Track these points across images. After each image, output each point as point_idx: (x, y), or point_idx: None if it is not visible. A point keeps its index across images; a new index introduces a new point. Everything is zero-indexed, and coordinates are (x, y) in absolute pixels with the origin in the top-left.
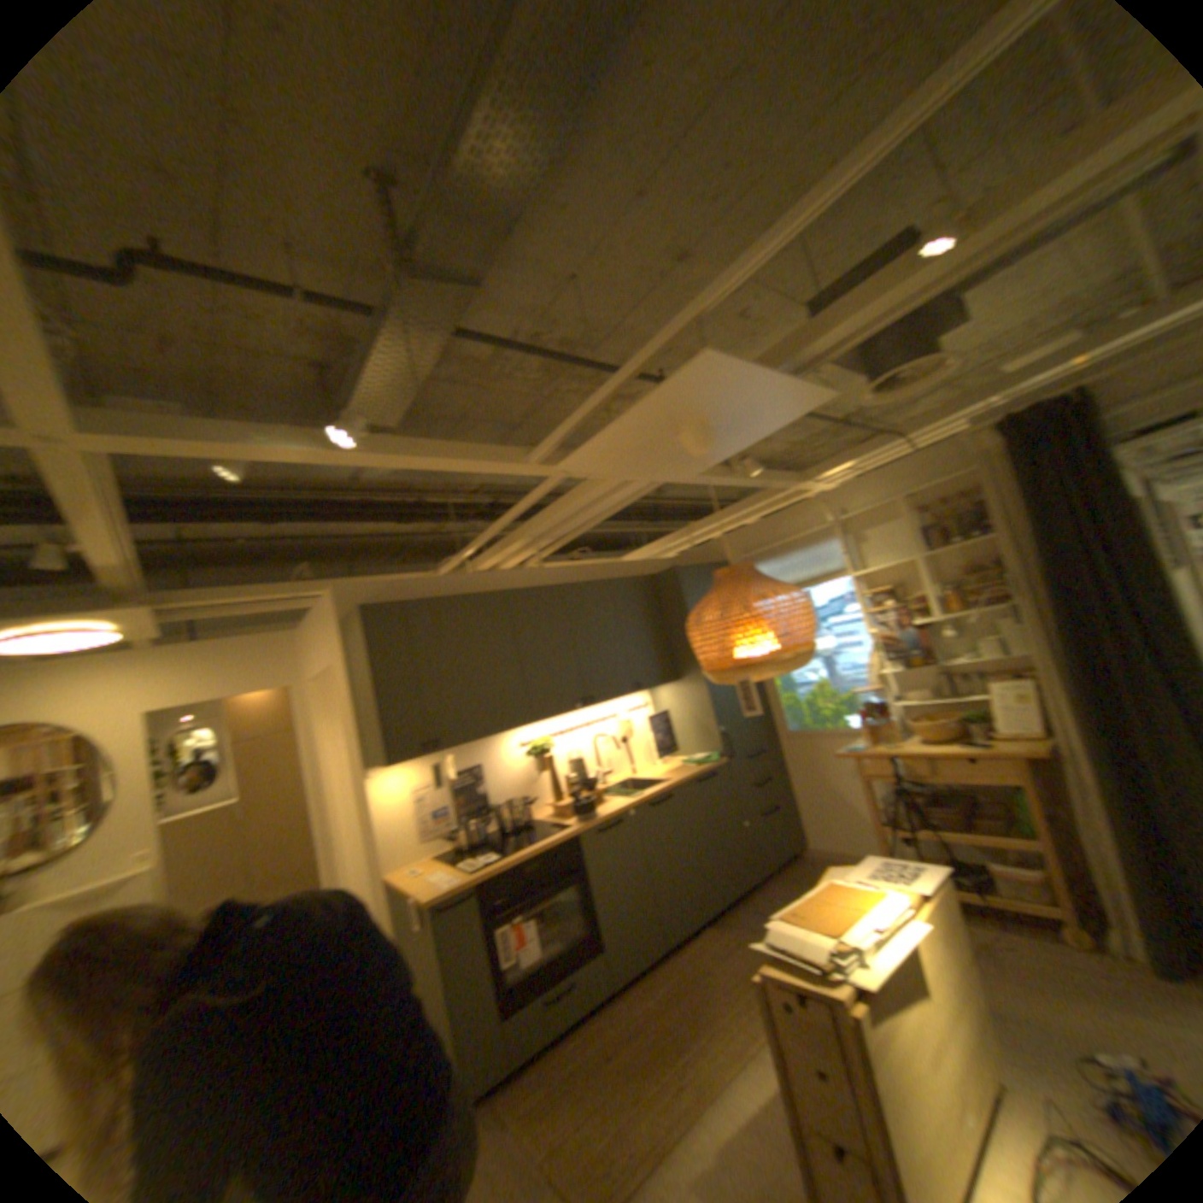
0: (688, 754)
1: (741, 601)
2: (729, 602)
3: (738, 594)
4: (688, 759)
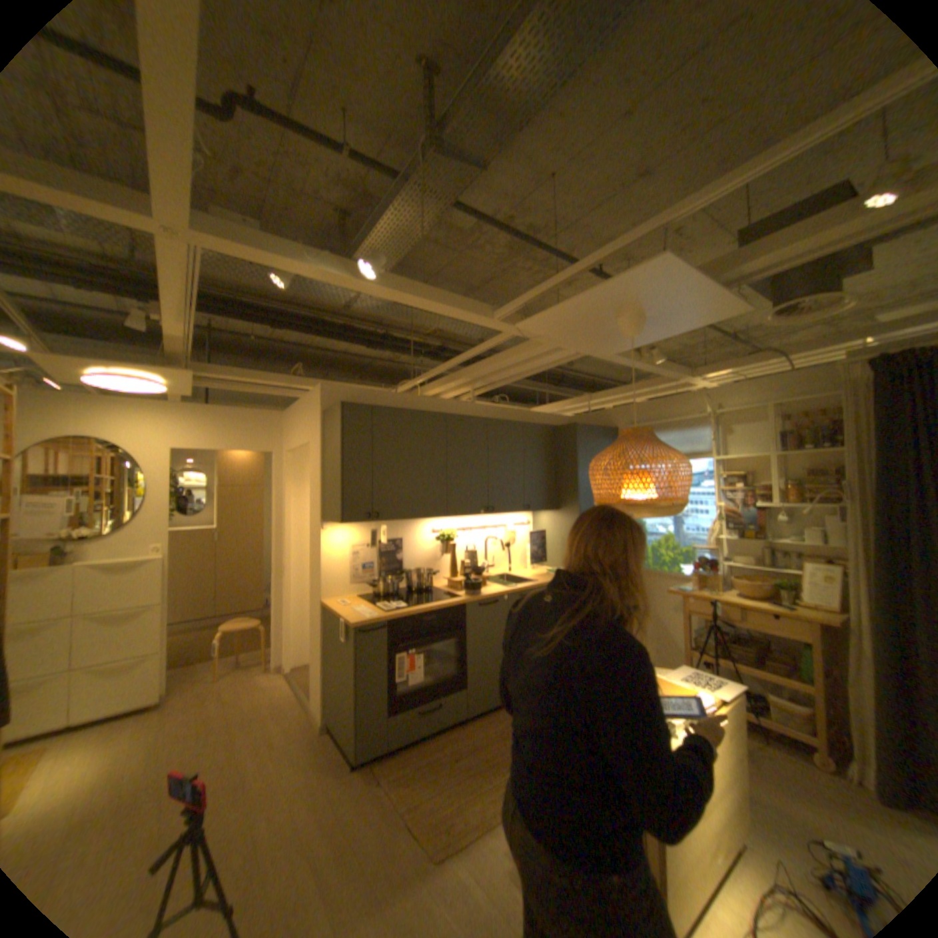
0: (552, 566)
1: (640, 455)
2: (629, 454)
3: (637, 450)
4: (551, 569)
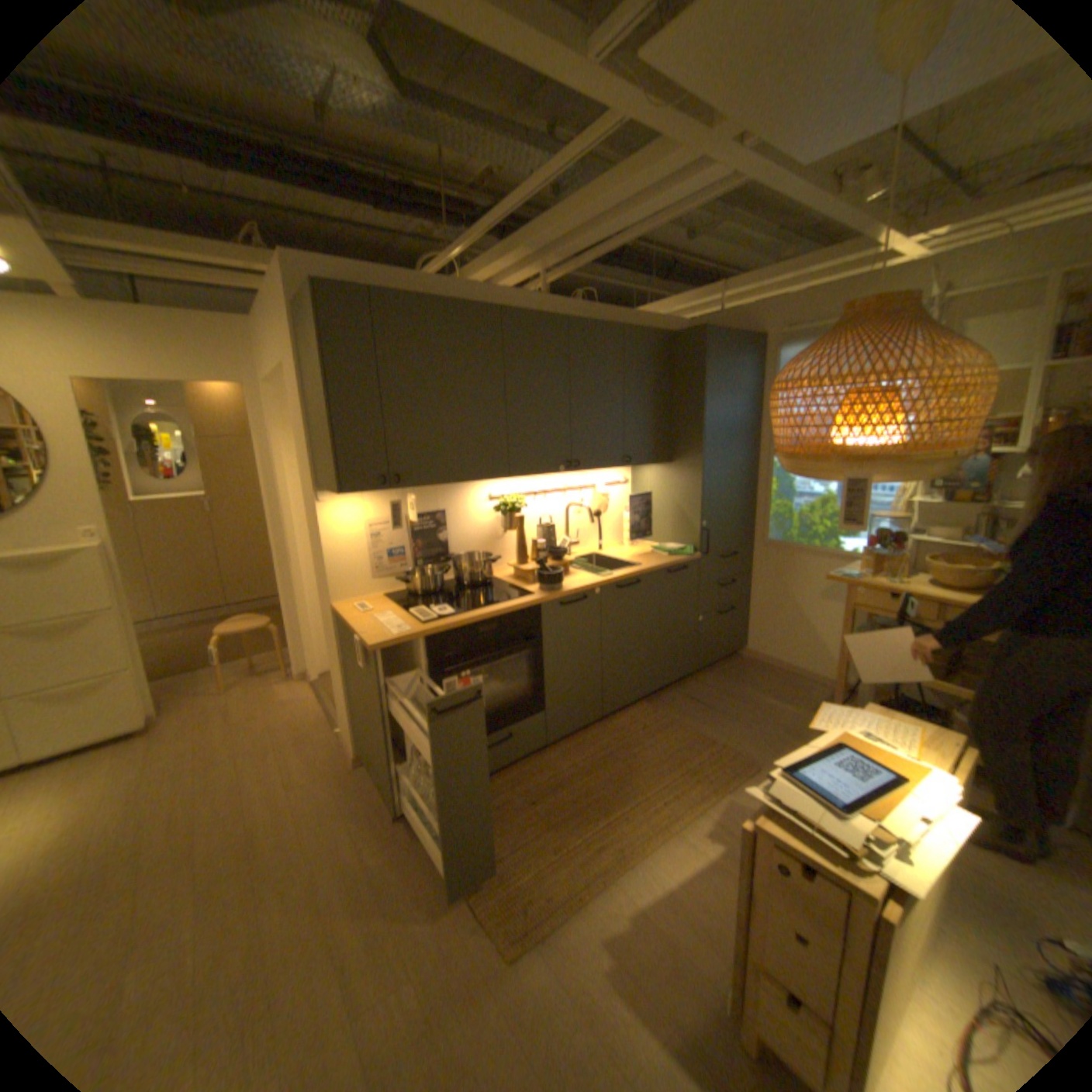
0: (657, 541)
1: (903, 350)
2: (876, 349)
3: (893, 339)
4: (656, 545)
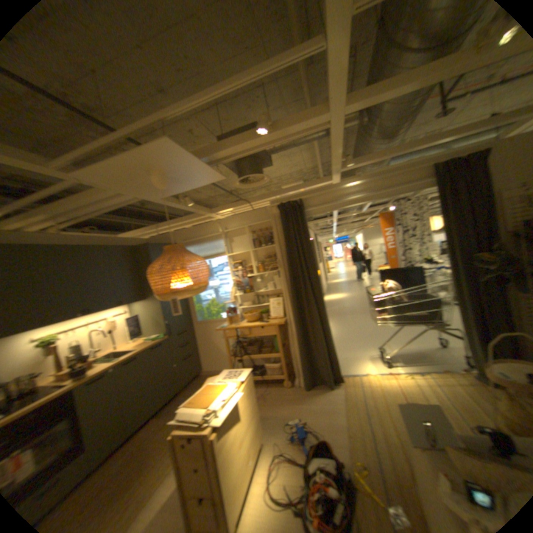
0: (149, 336)
1: (177, 261)
2: (170, 261)
3: (175, 258)
4: (148, 338)
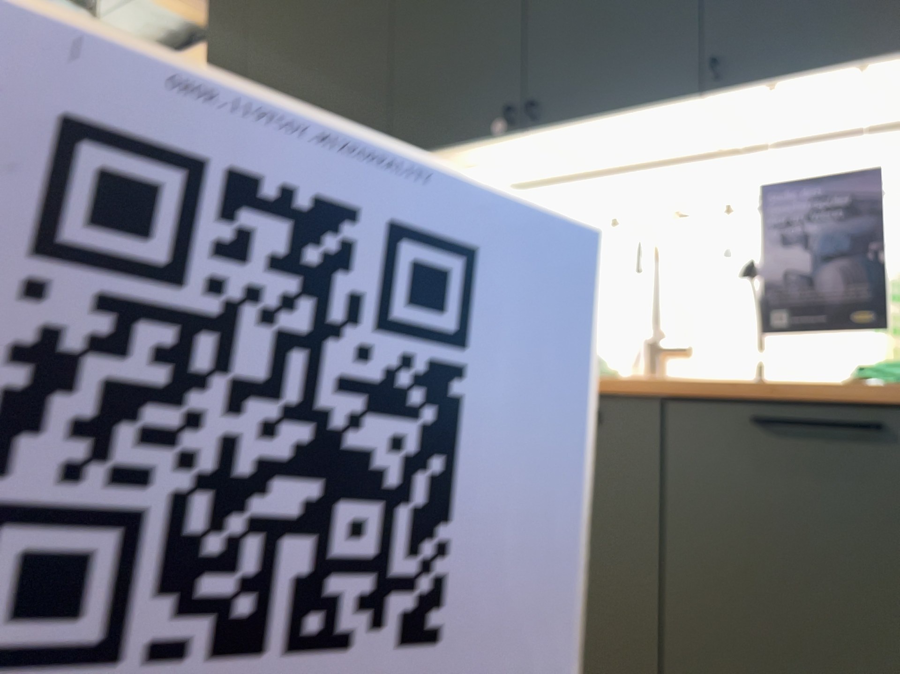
0: None
1: None
2: None
3: None
4: None
